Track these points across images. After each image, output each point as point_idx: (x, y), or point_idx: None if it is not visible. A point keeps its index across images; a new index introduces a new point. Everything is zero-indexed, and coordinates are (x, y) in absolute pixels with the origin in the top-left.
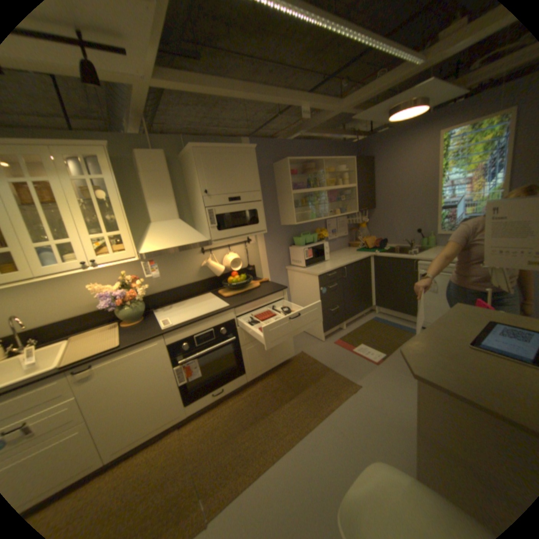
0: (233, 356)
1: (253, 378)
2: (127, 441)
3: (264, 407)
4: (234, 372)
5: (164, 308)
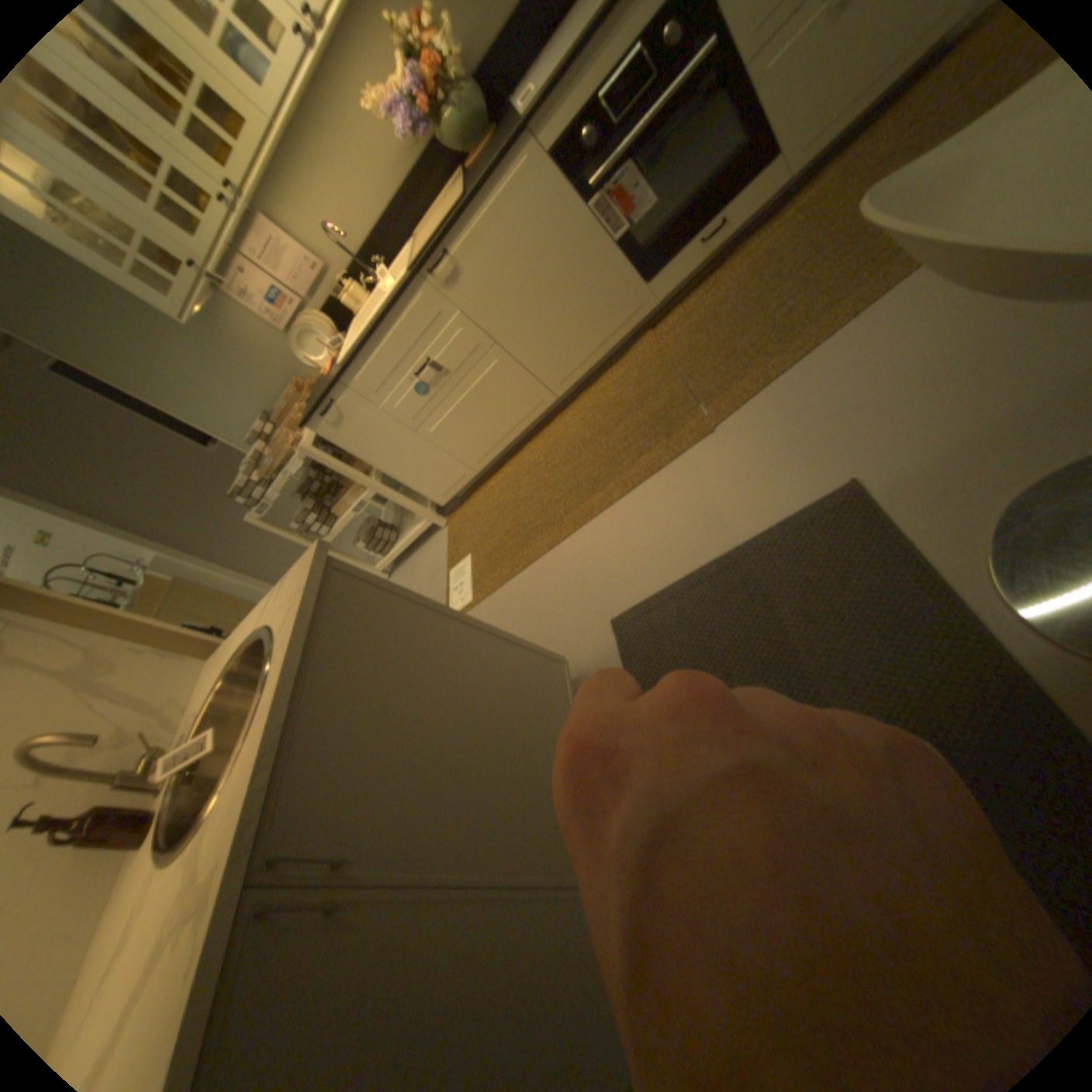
0: (736, 114)
1: (813, 157)
2: (576, 361)
3: (846, 213)
4: (747, 157)
5: (529, 77)
